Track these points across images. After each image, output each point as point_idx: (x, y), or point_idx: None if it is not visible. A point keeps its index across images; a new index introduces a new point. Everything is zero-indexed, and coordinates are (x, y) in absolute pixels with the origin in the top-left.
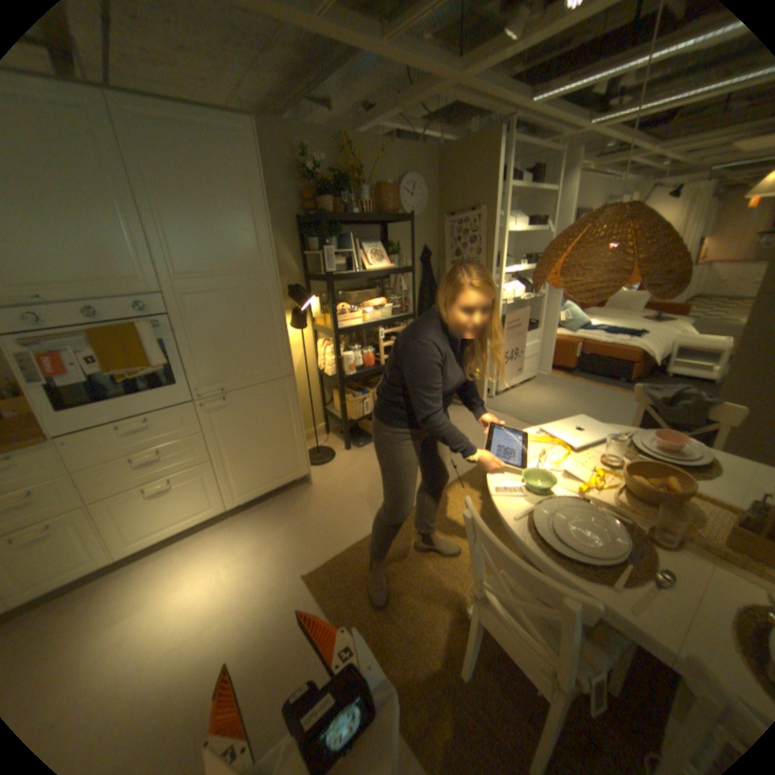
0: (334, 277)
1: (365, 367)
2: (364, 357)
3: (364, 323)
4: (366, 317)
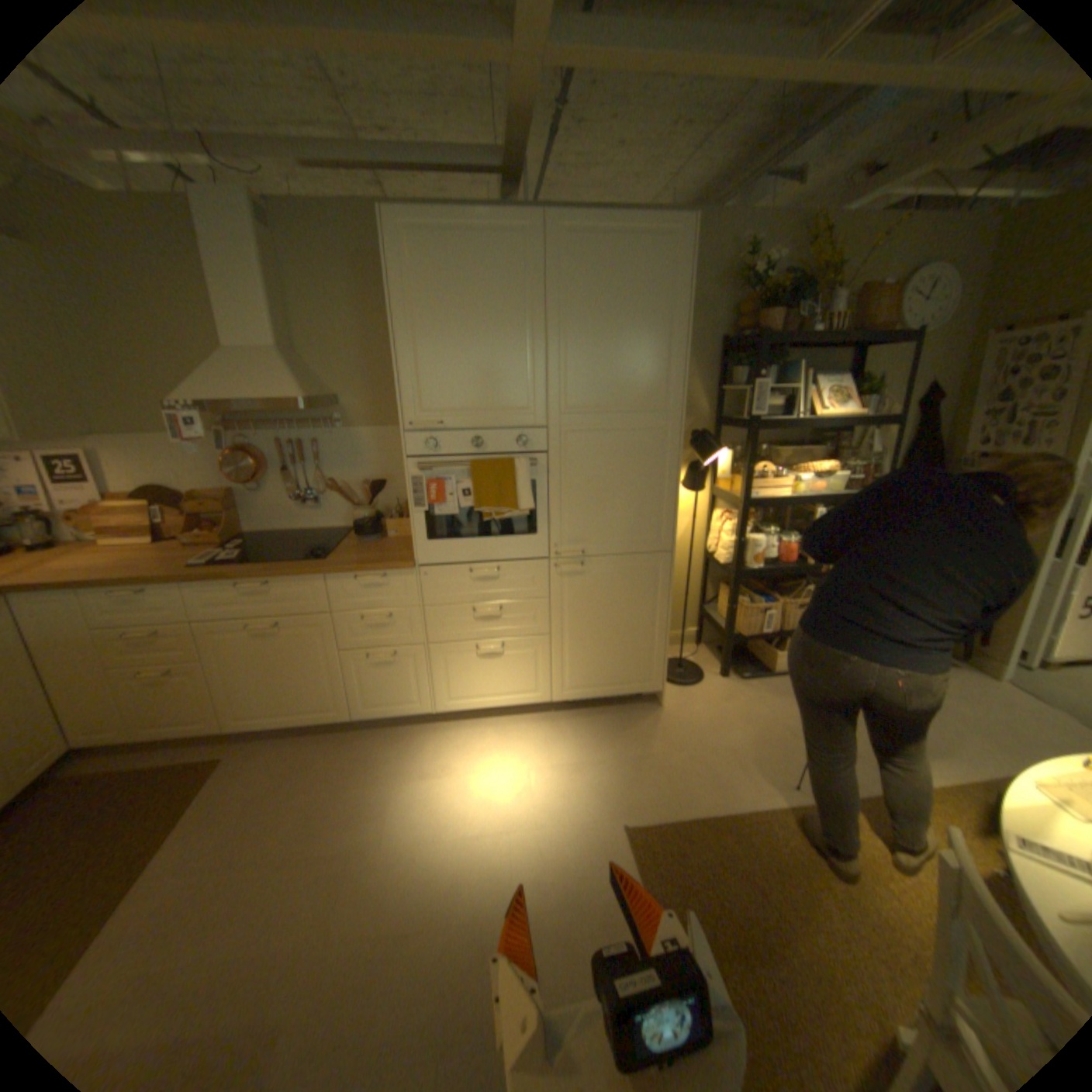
0: (761, 424)
1: (781, 562)
2: (782, 547)
3: (794, 495)
4: (800, 486)
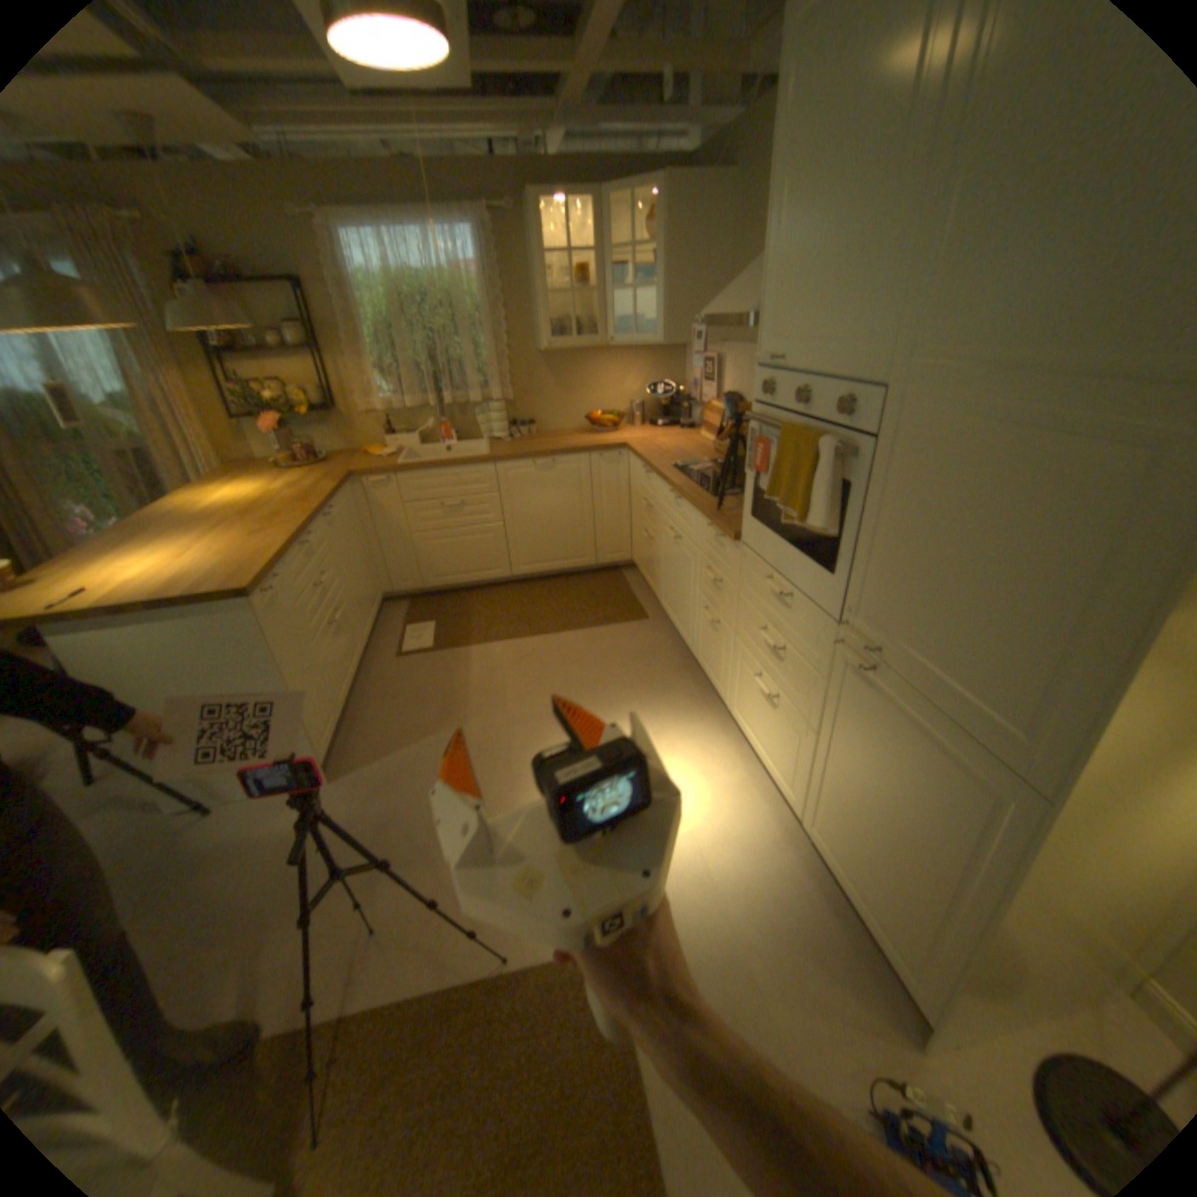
0: None
1: None
2: None
3: None
4: None
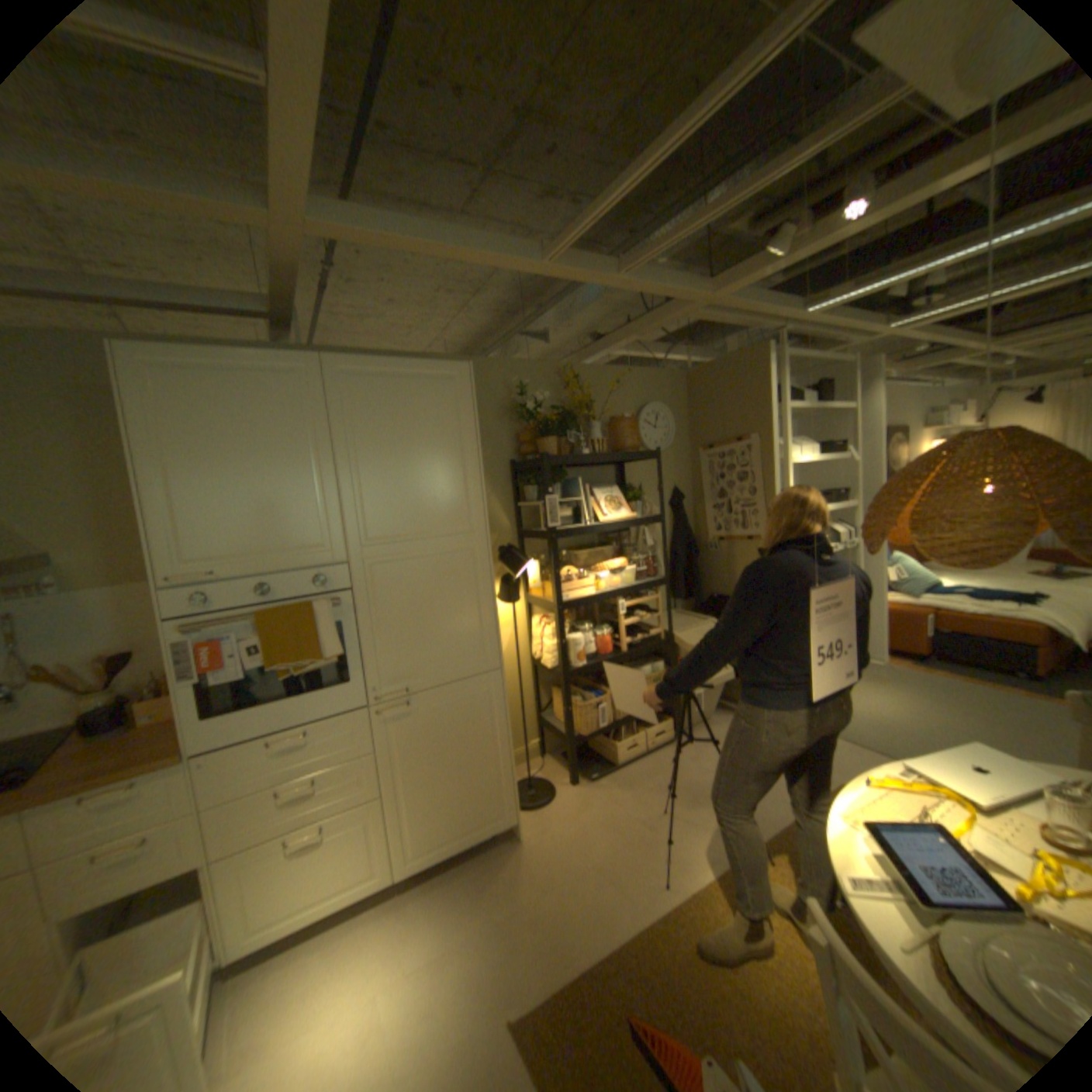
0: (557, 533)
1: (600, 655)
2: (598, 641)
3: (597, 592)
4: (601, 584)
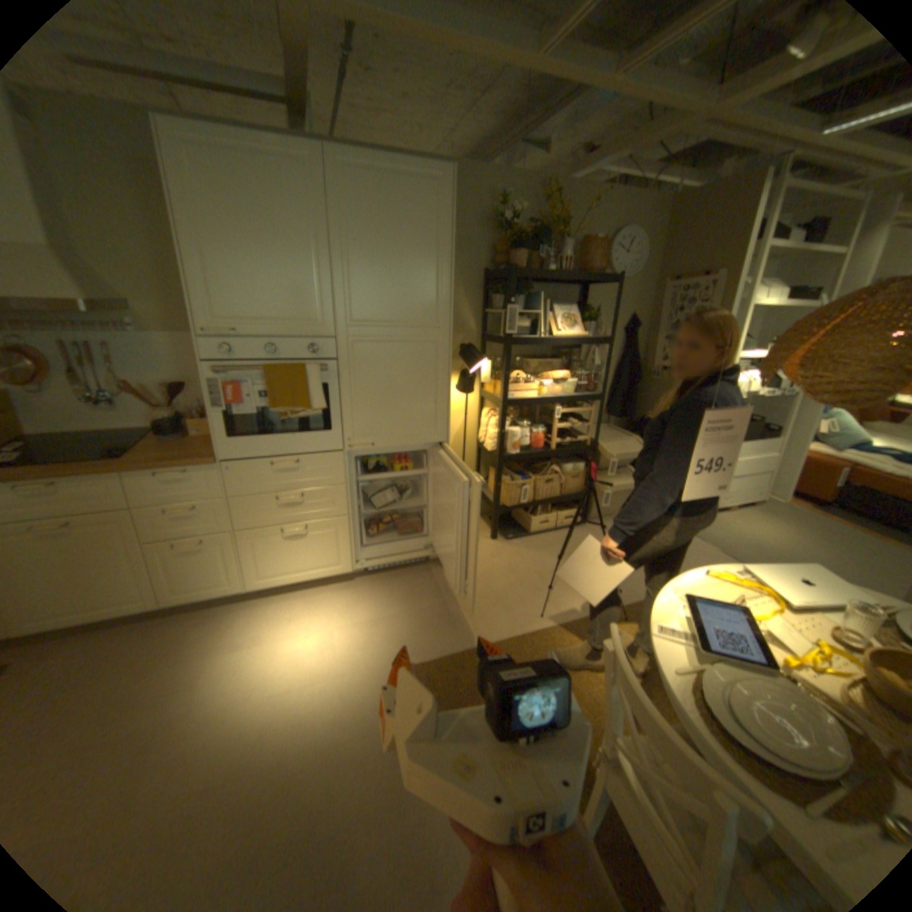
0: (513, 340)
1: (532, 448)
2: (533, 437)
3: (539, 396)
4: (543, 390)
